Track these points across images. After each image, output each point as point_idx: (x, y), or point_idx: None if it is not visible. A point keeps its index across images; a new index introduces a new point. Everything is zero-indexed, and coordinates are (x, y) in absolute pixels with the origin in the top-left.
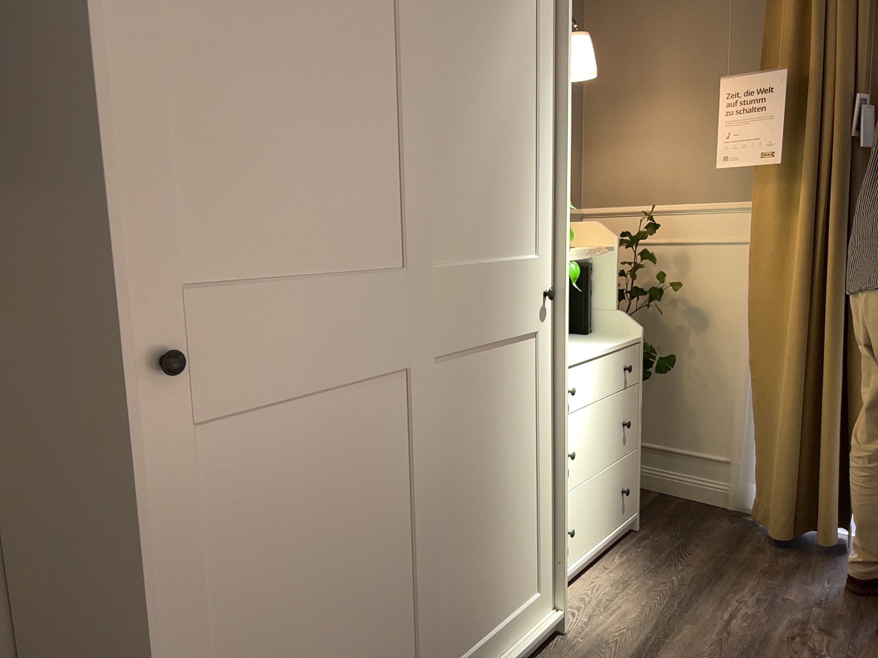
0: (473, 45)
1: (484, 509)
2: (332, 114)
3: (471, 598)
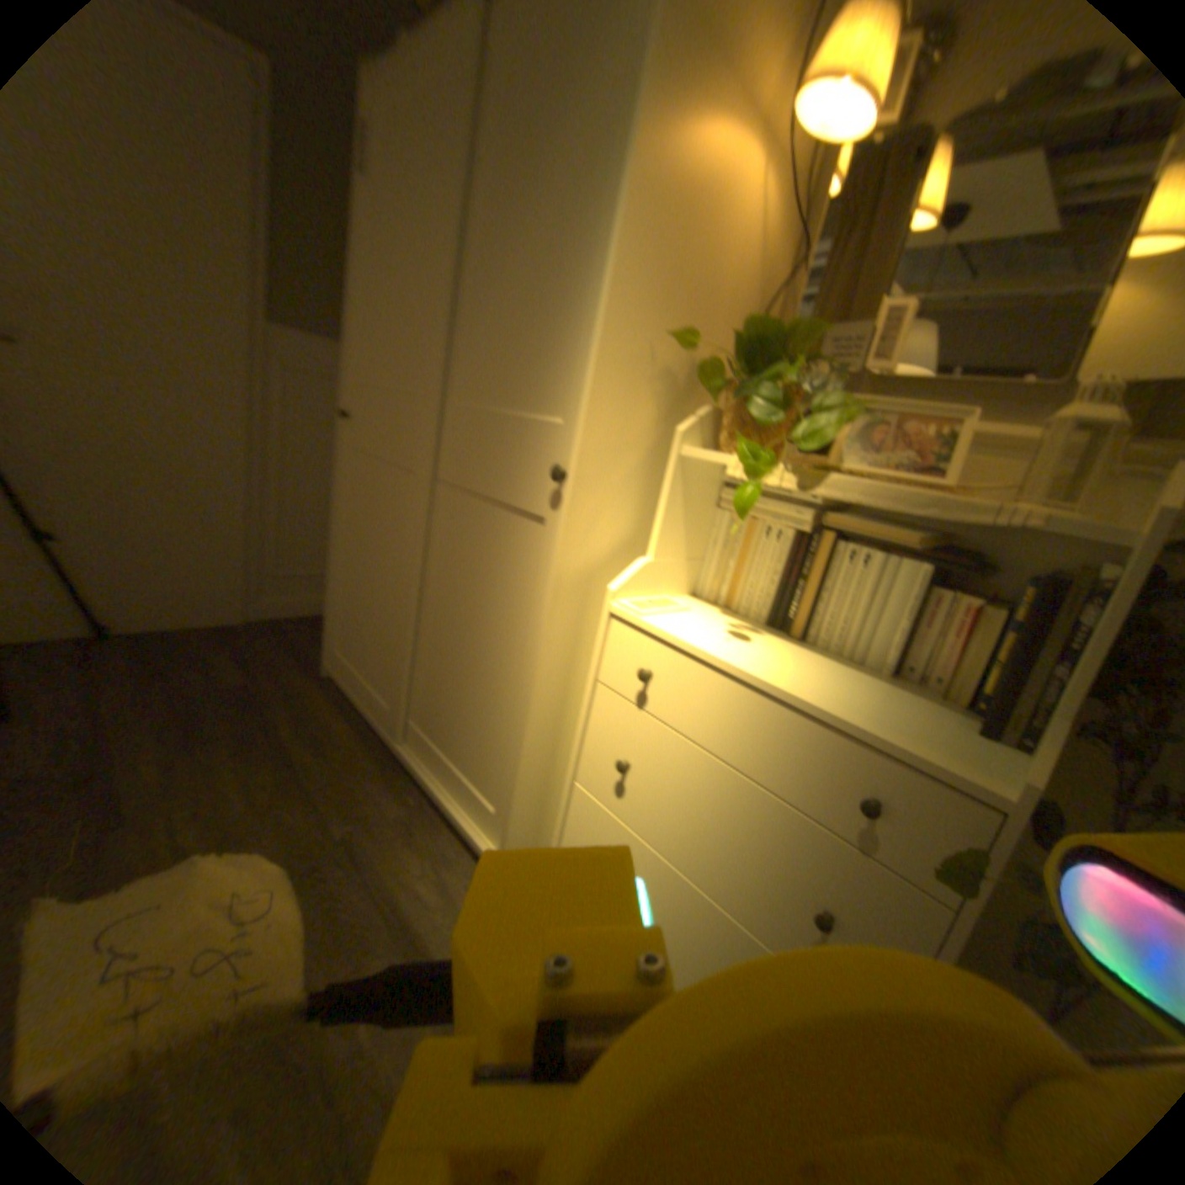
0: (522, 180)
1: (463, 649)
2: (407, 292)
3: (442, 707)
